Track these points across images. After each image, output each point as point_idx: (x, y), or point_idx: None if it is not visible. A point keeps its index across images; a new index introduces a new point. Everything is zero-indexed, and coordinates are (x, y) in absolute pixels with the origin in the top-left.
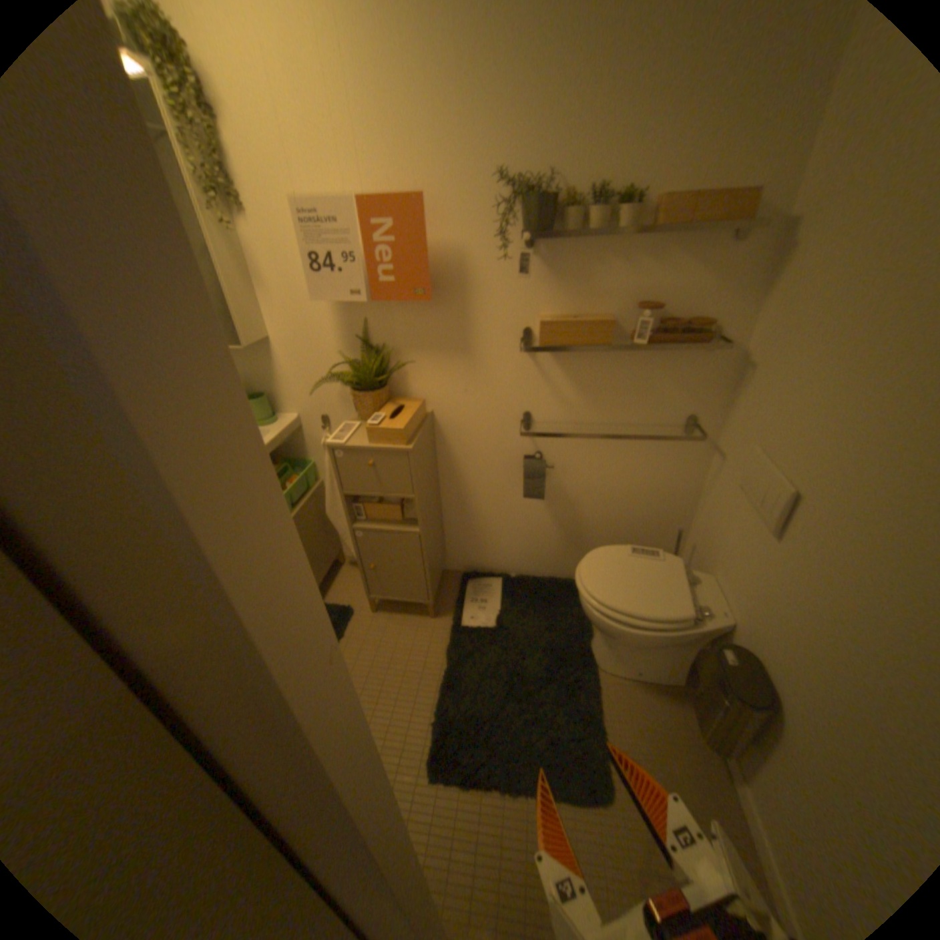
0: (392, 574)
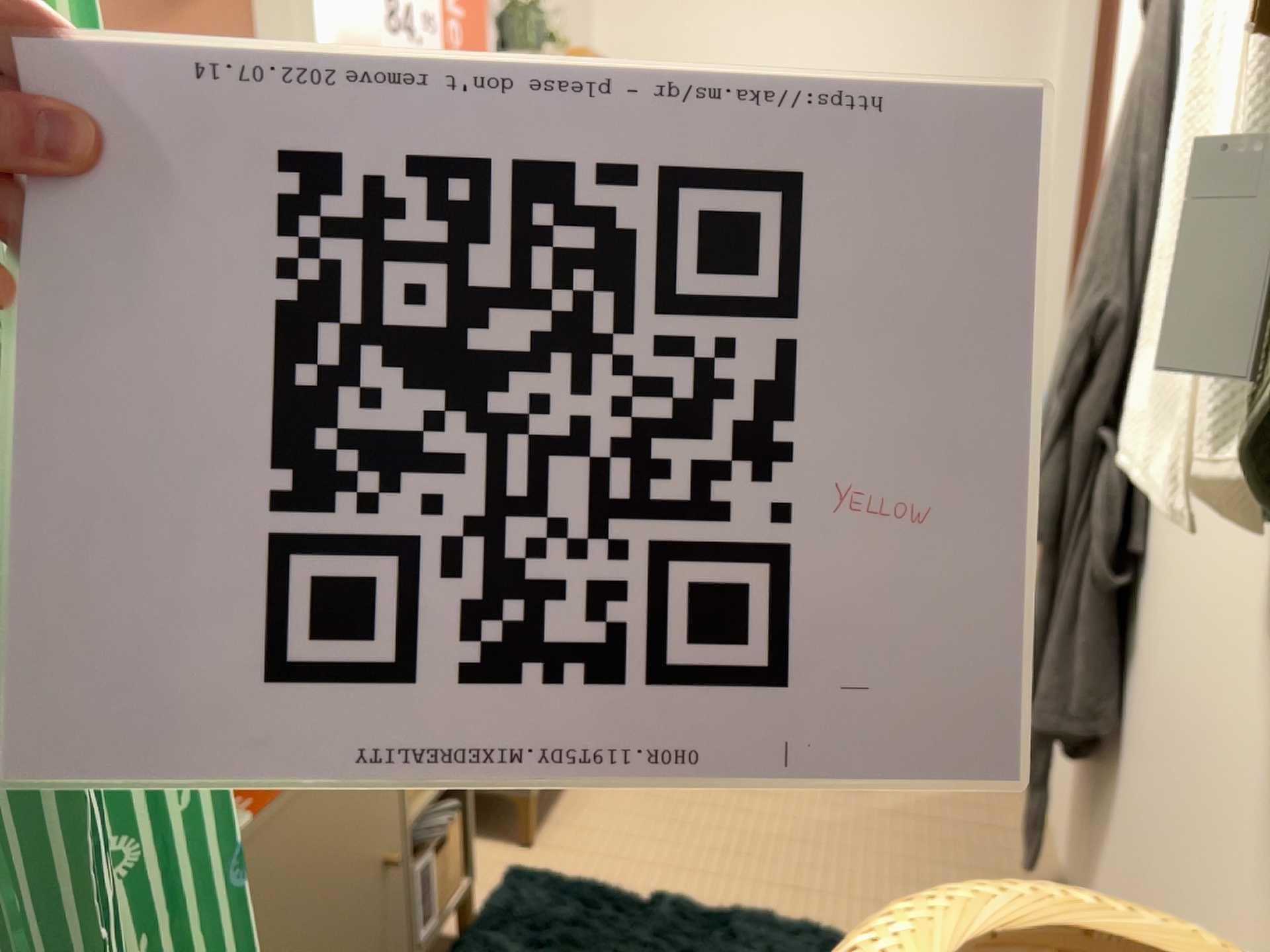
0: None
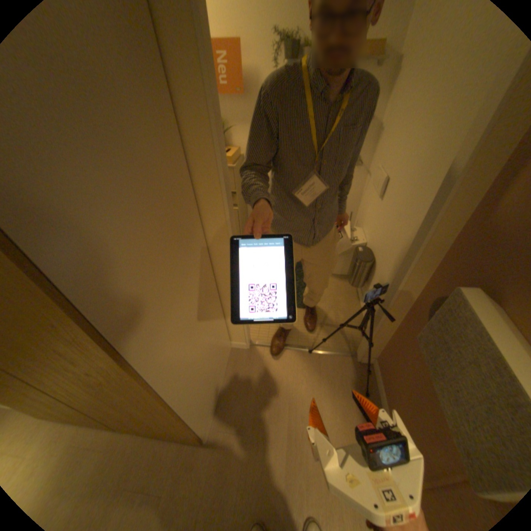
0: None
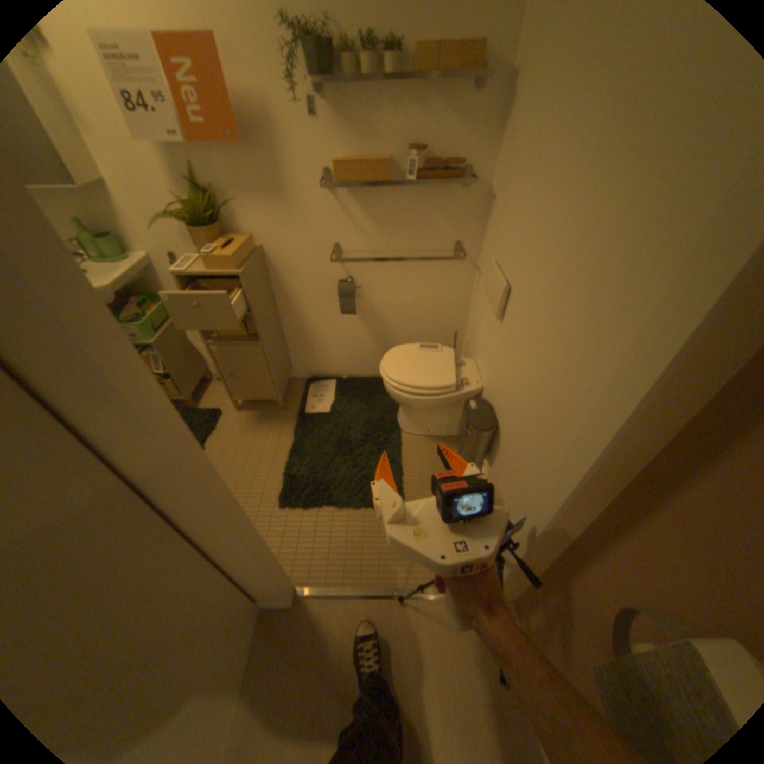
0: (246, 379)
